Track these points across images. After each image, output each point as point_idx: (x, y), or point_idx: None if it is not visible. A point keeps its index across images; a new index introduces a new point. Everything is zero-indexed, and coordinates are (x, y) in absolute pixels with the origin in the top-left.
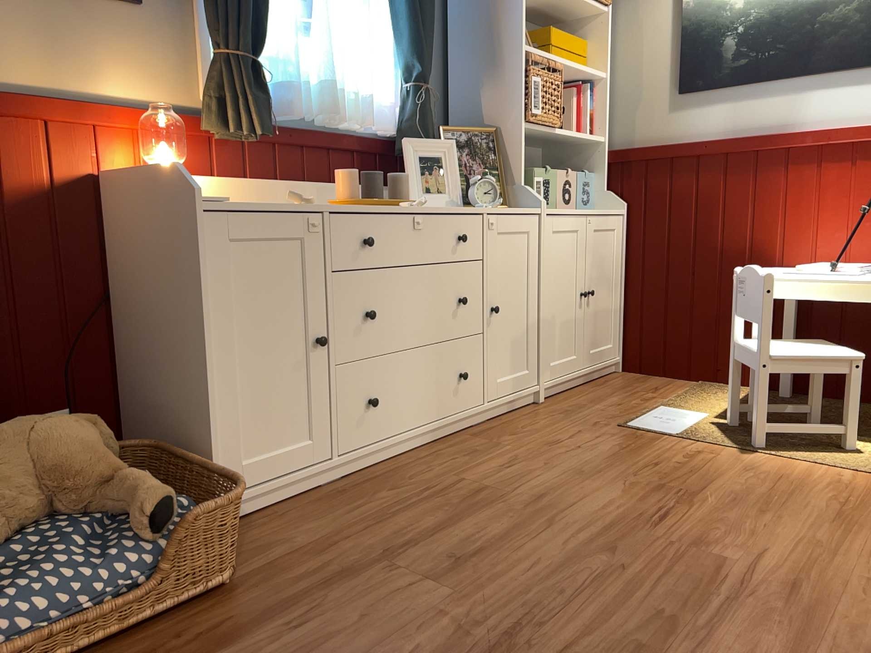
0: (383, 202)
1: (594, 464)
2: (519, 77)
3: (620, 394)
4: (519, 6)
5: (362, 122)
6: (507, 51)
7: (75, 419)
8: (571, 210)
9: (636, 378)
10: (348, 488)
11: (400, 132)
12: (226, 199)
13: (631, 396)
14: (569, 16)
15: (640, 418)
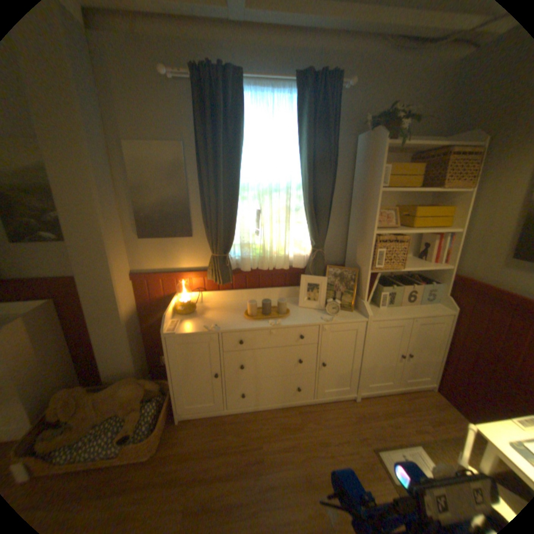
0: (263, 318)
1: (323, 479)
2: (371, 248)
3: (410, 417)
4: (375, 210)
5: (282, 267)
6: (368, 232)
7: (136, 385)
8: (408, 311)
9: (439, 405)
10: (226, 423)
11: (307, 266)
12: (175, 331)
13: (415, 424)
14: (445, 191)
15: (393, 453)
